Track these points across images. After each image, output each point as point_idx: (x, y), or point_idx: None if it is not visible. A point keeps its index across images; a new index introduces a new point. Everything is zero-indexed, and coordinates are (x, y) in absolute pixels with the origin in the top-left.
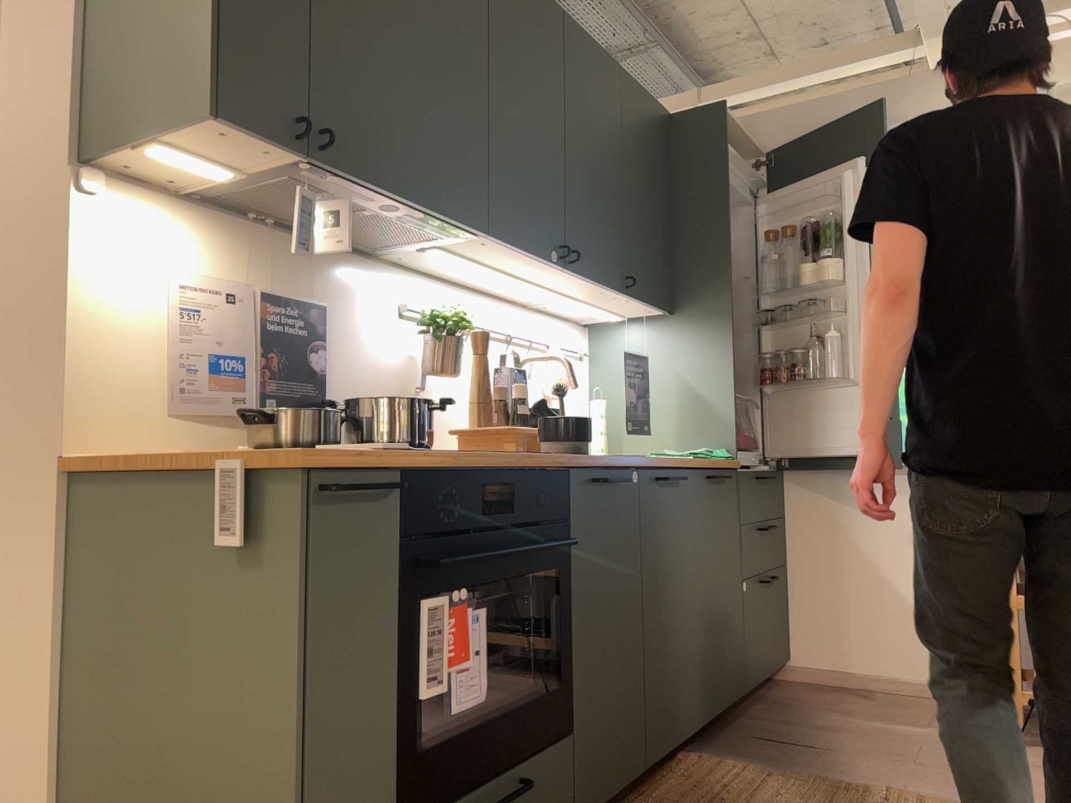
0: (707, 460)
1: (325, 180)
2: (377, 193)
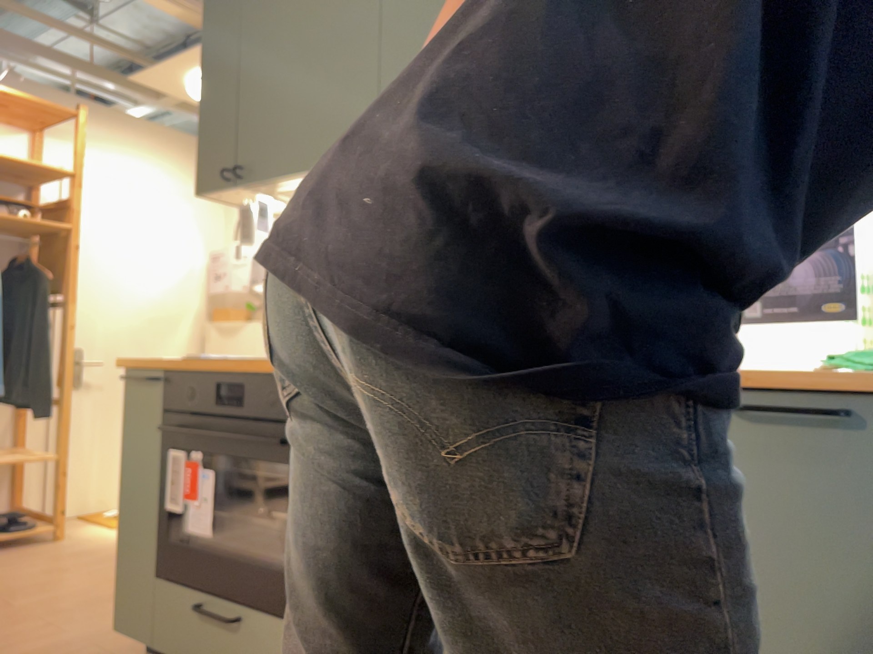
0: (850, 373)
1: (268, 188)
2: (288, 180)
